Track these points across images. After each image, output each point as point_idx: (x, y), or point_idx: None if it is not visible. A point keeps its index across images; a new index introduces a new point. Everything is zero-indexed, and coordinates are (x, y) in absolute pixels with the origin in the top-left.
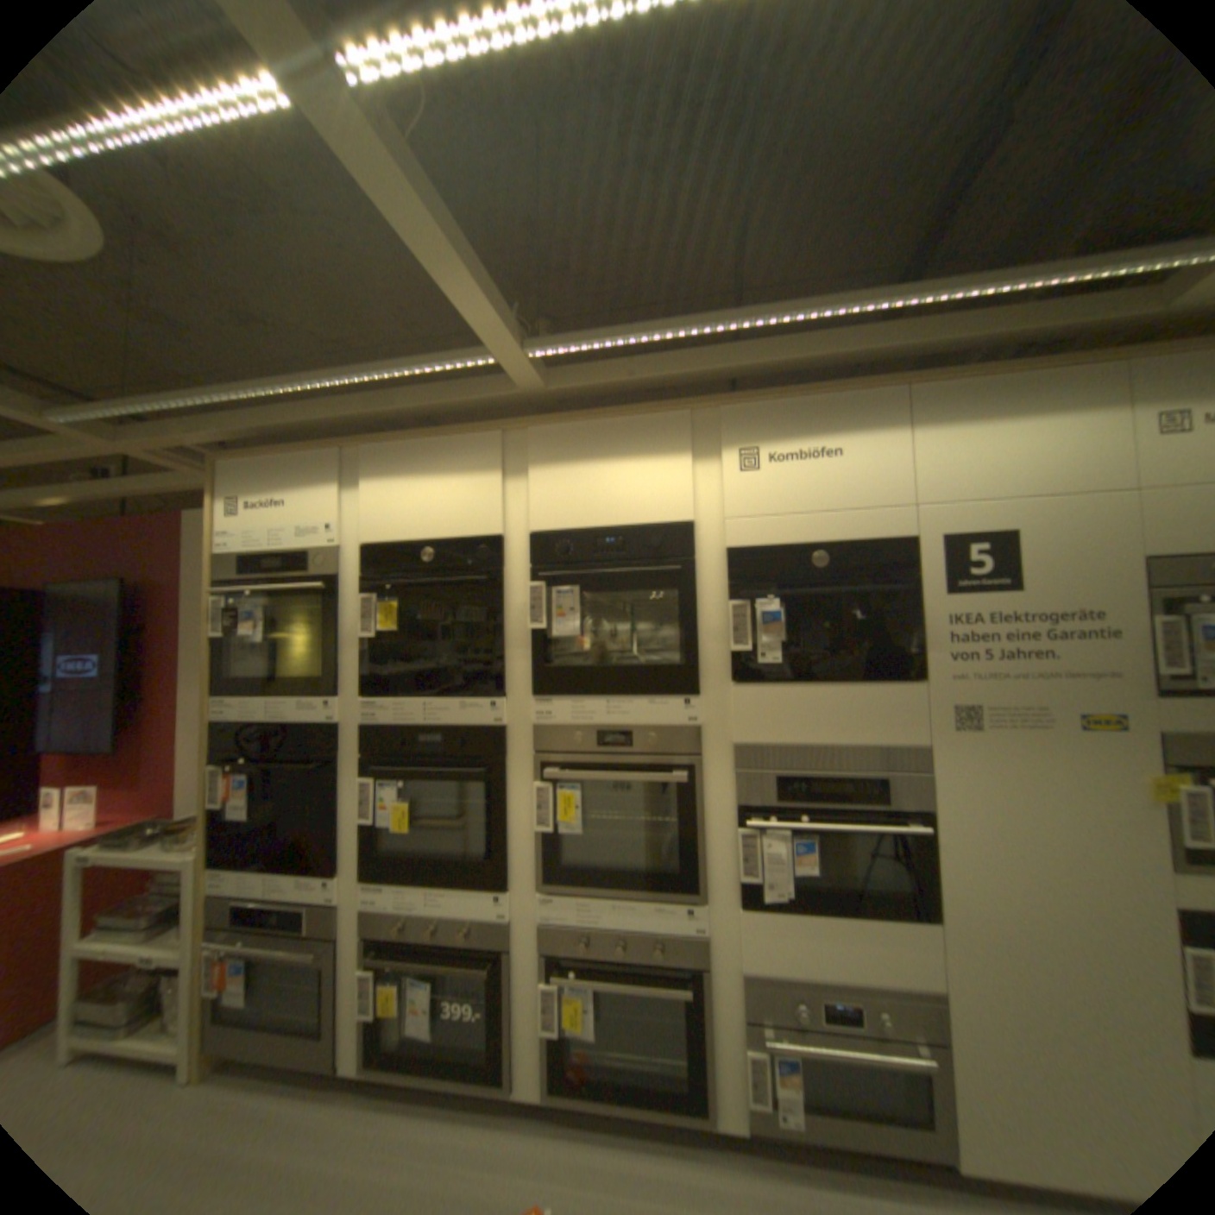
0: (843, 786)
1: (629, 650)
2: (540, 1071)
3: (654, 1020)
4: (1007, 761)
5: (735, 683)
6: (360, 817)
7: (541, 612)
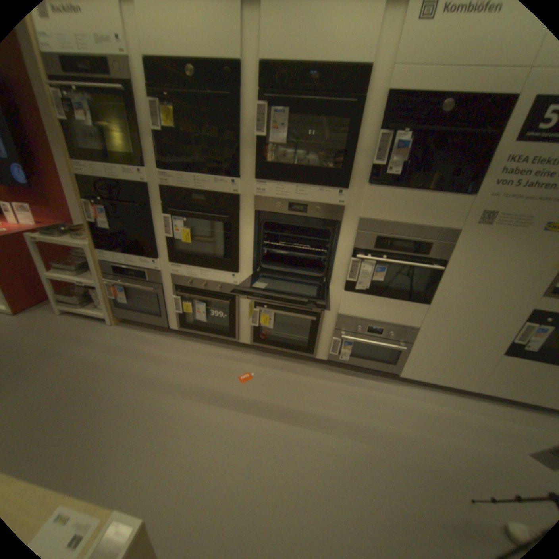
0: (409, 244)
1: (312, 157)
2: (250, 335)
3: (297, 324)
4: (496, 240)
5: (370, 183)
6: (166, 233)
7: (263, 124)
